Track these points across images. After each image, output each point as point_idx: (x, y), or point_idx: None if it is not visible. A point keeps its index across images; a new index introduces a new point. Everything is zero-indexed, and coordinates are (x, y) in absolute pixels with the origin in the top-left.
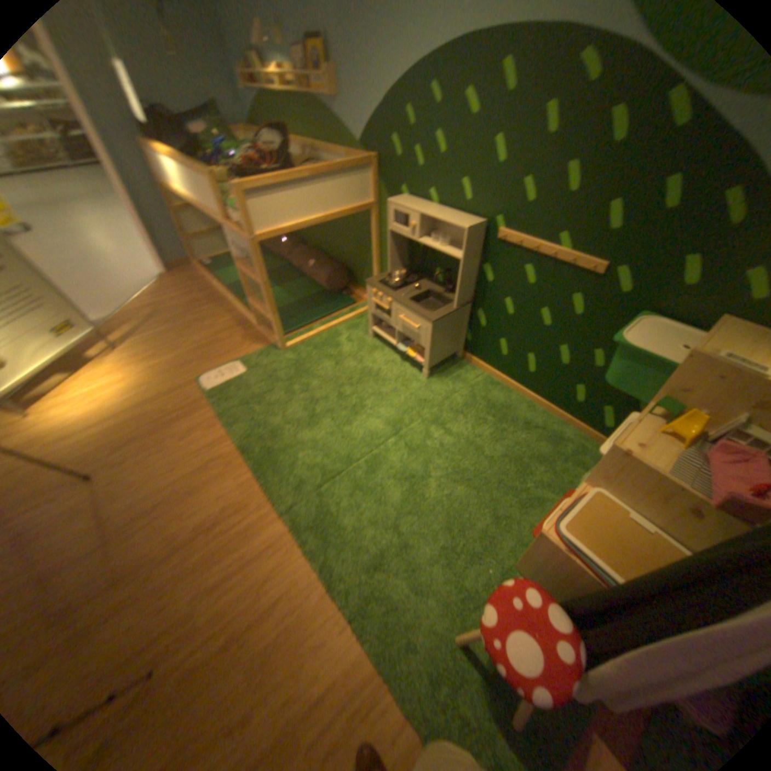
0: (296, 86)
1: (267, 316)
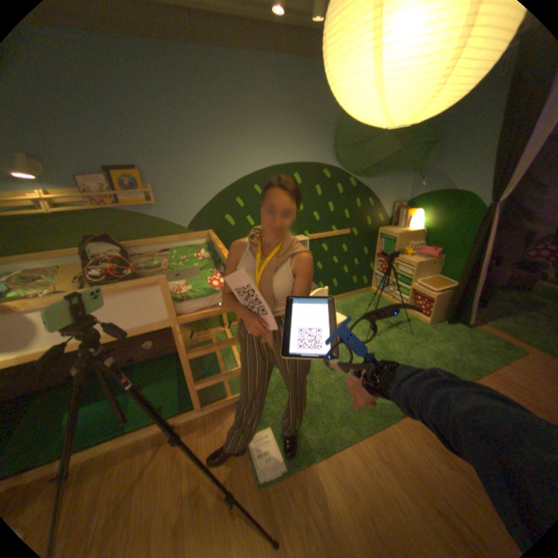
0: (74, 205)
1: (235, 376)
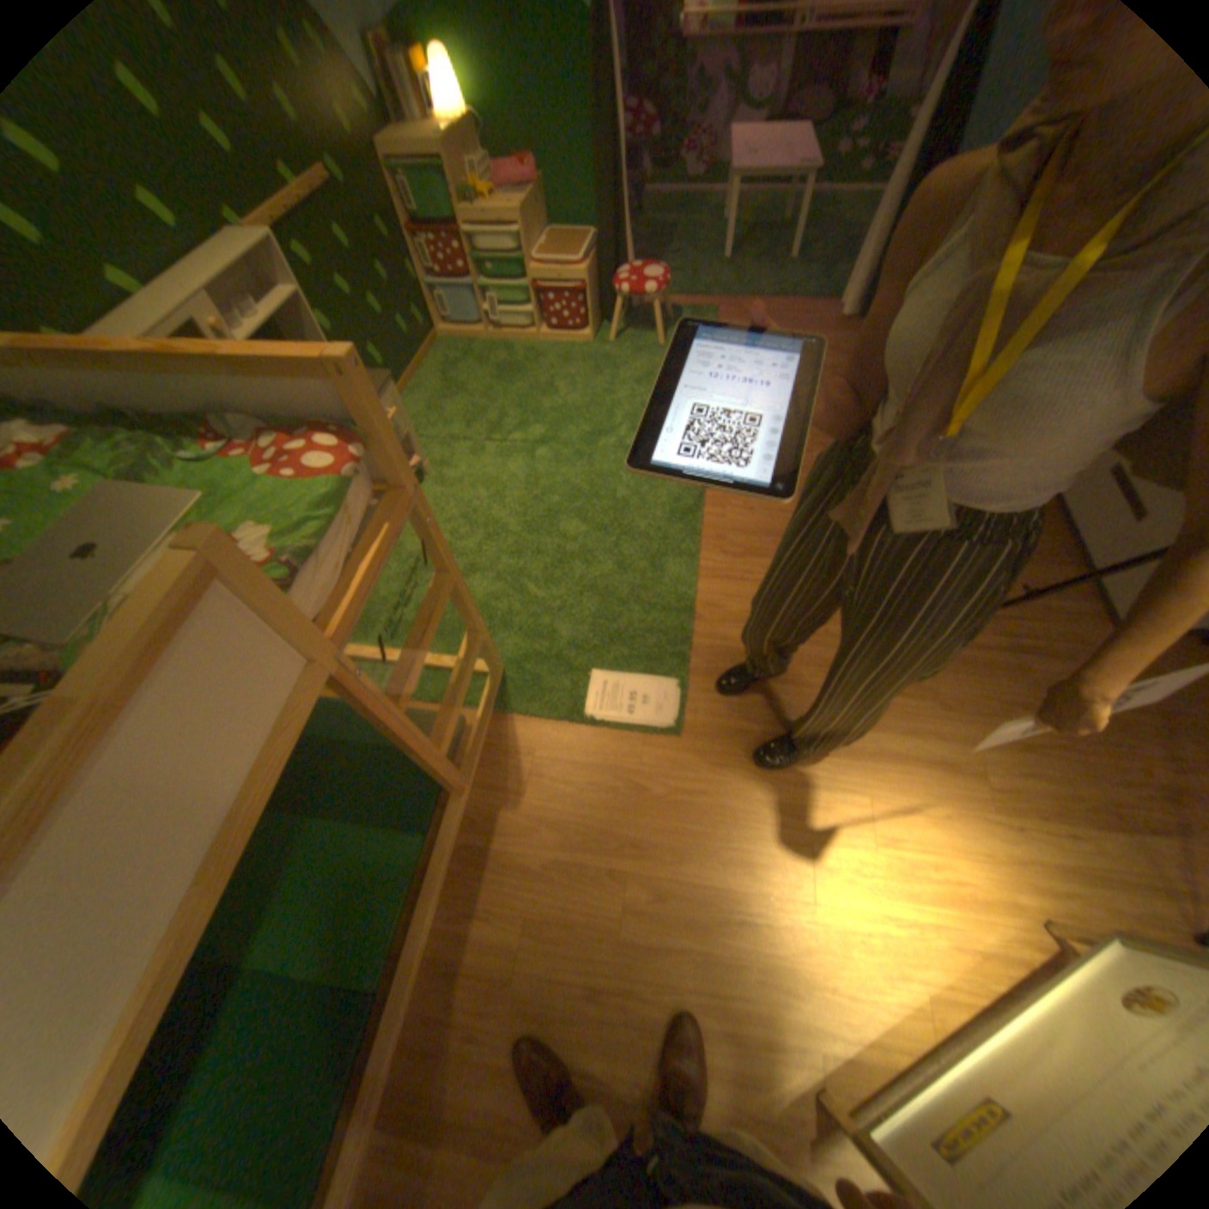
0: None
1: (471, 658)
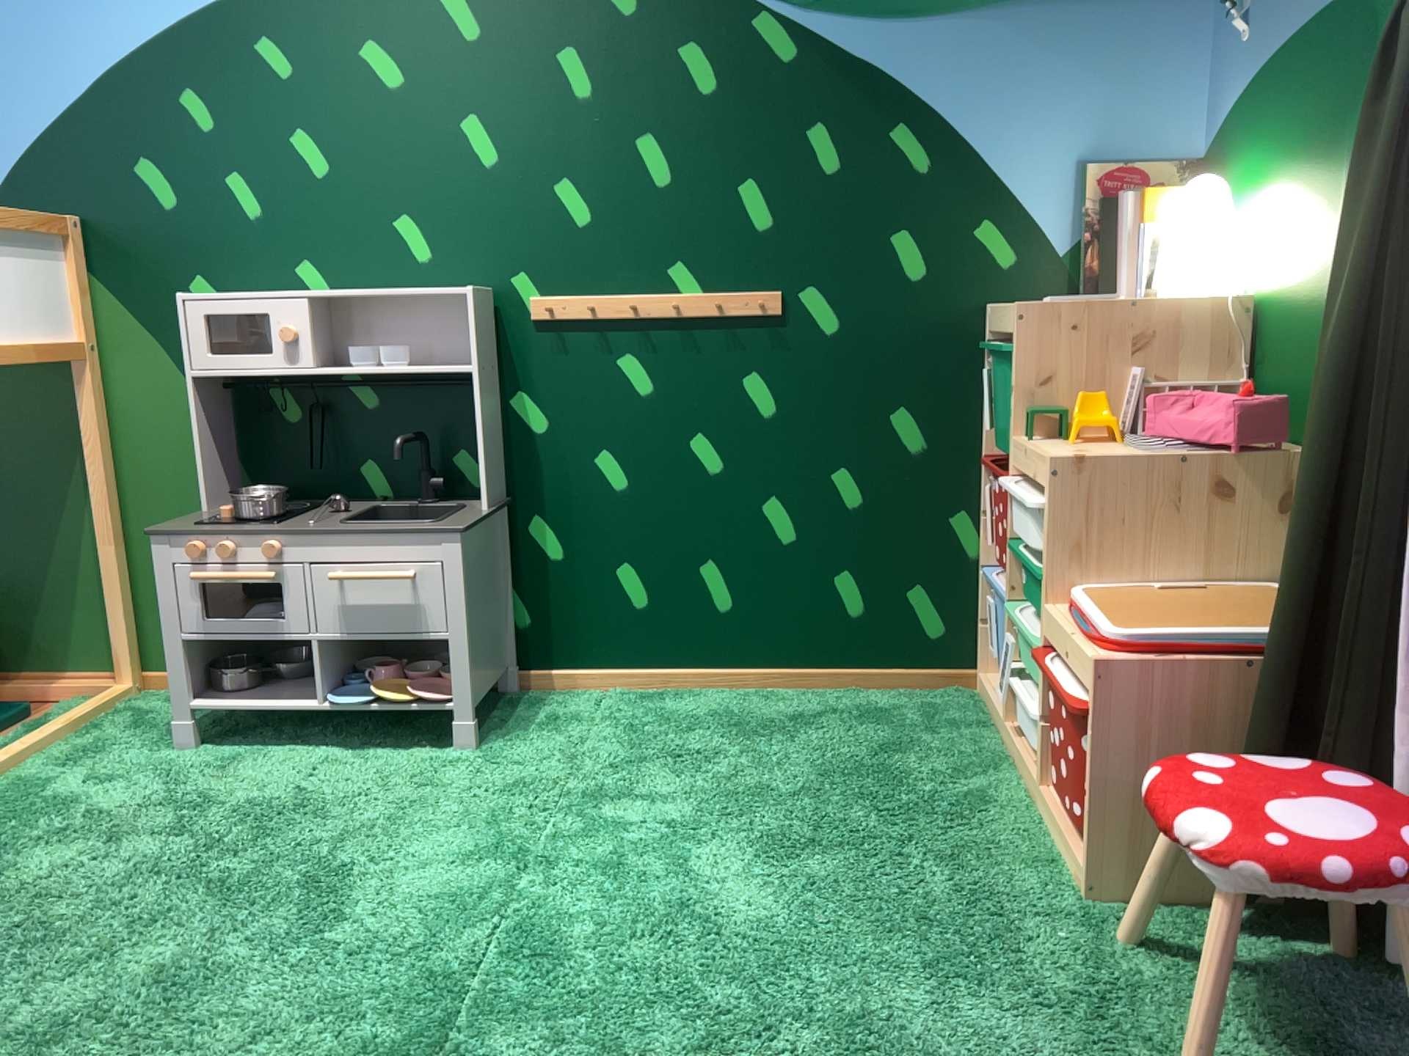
0: None
1: None
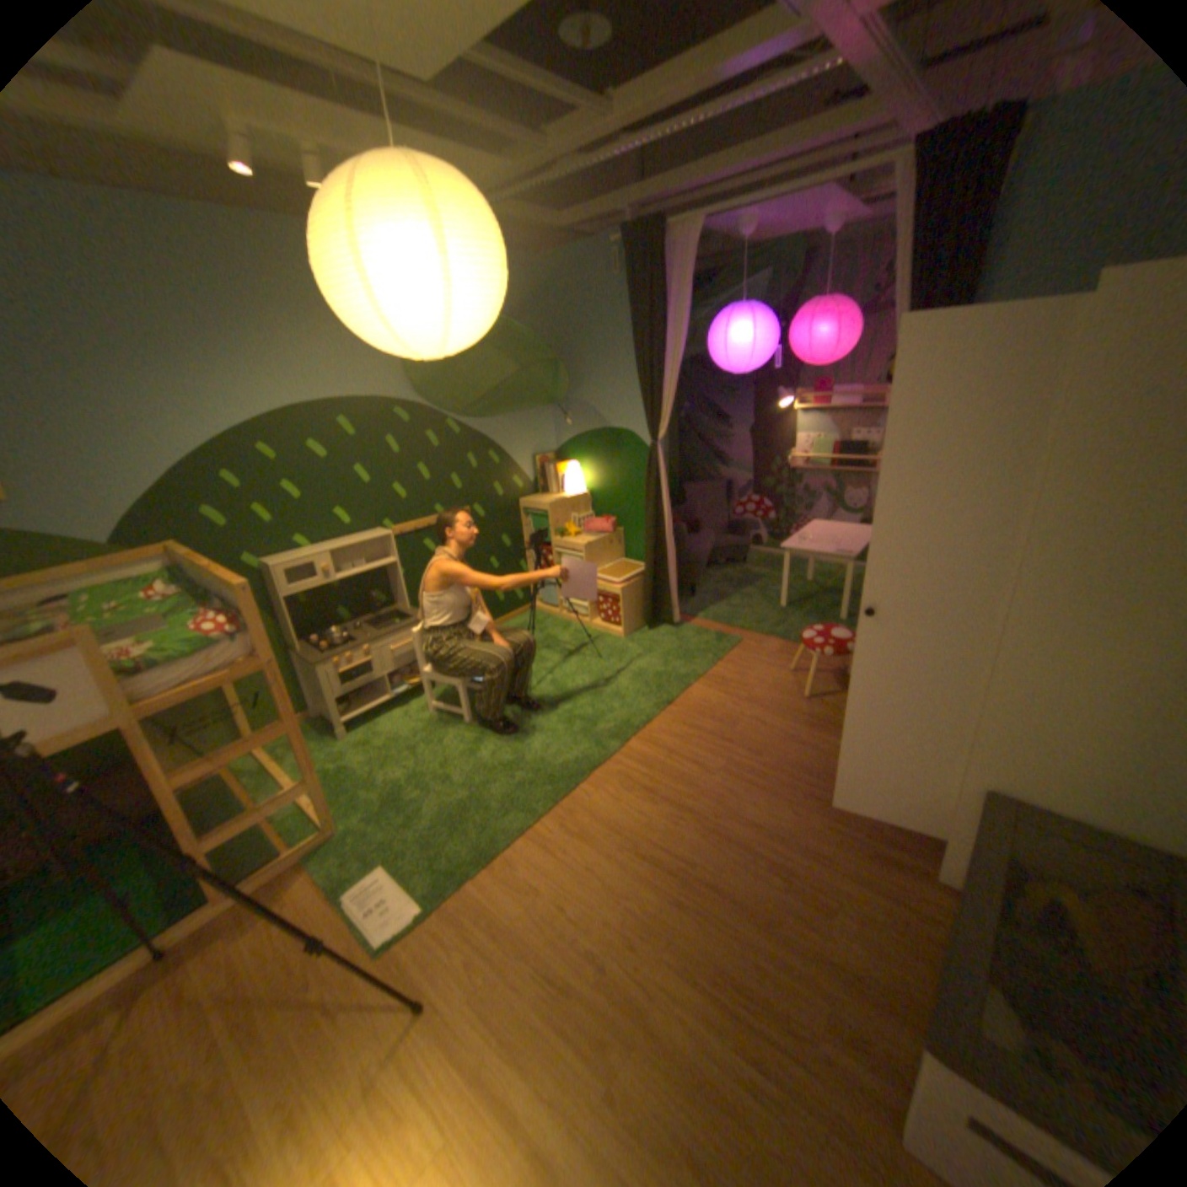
0: None
1: (287, 803)
